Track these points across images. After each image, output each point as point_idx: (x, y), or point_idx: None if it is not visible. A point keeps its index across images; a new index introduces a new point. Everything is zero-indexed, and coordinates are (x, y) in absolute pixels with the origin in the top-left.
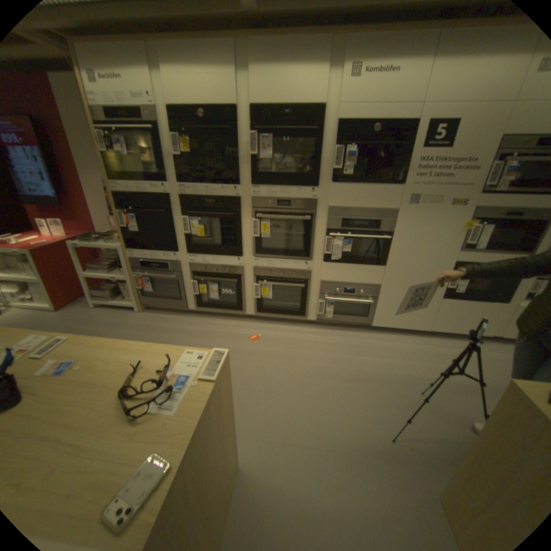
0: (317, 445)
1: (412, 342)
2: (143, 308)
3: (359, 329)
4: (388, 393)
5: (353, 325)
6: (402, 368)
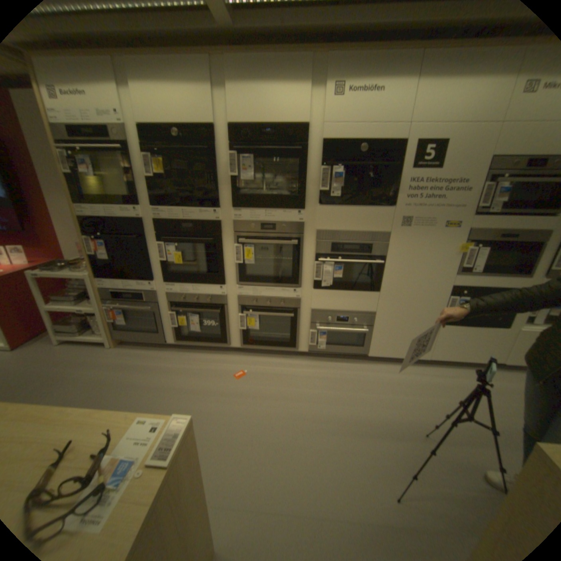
0: (311, 510)
1: (412, 372)
2: (115, 342)
3: (355, 358)
4: (389, 435)
5: (349, 354)
6: (402, 403)
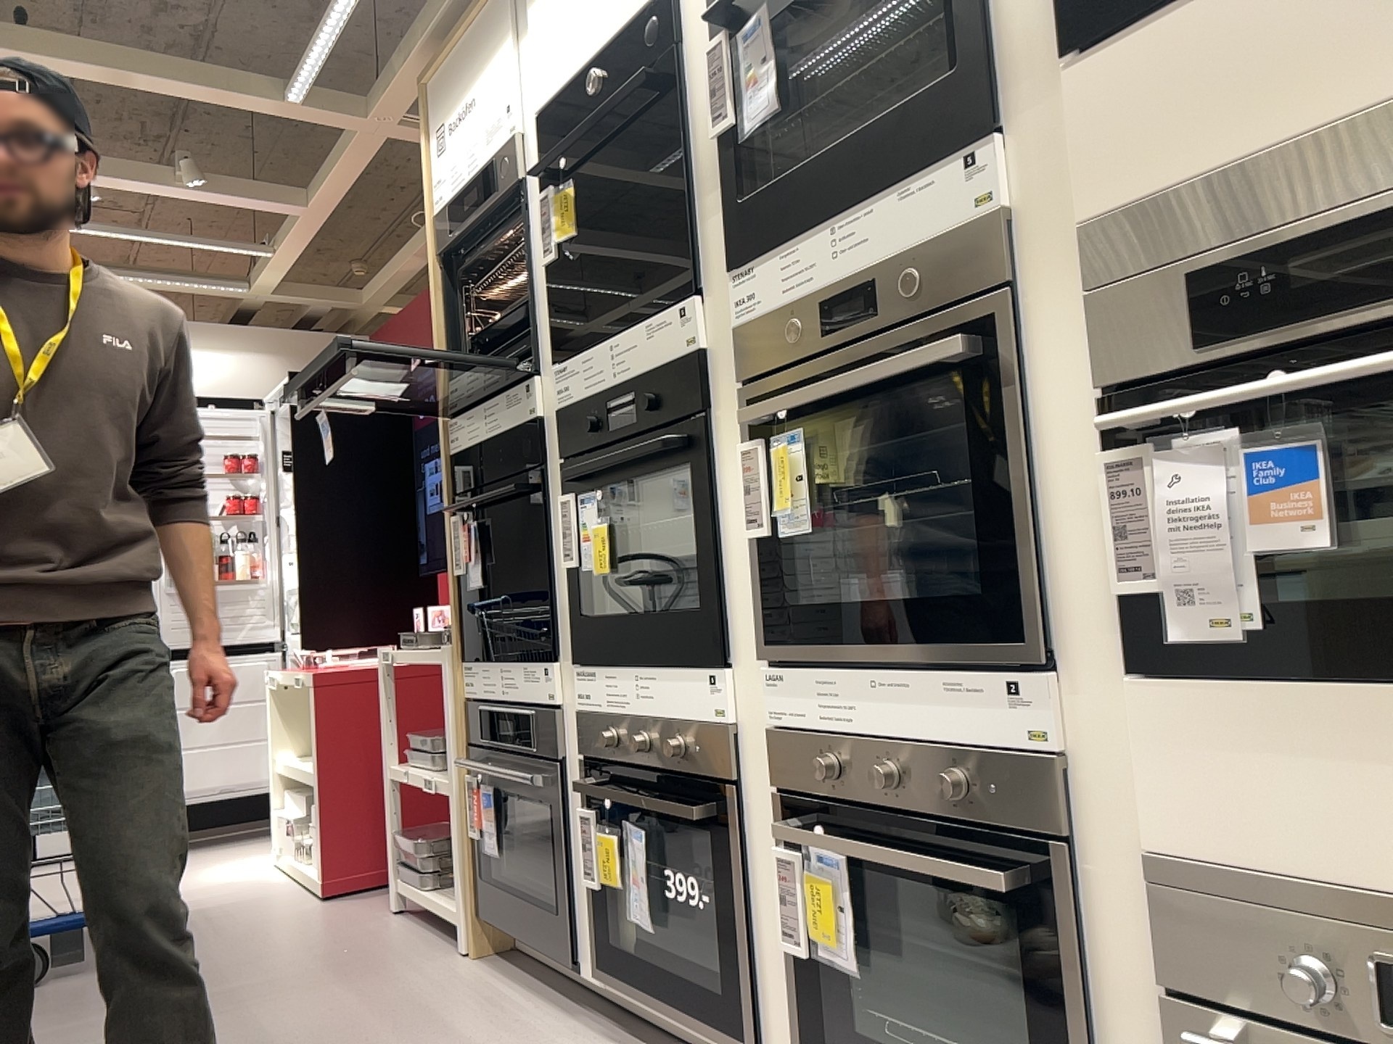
0: None
1: None
2: (490, 934)
3: None
4: None
5: None
6: None
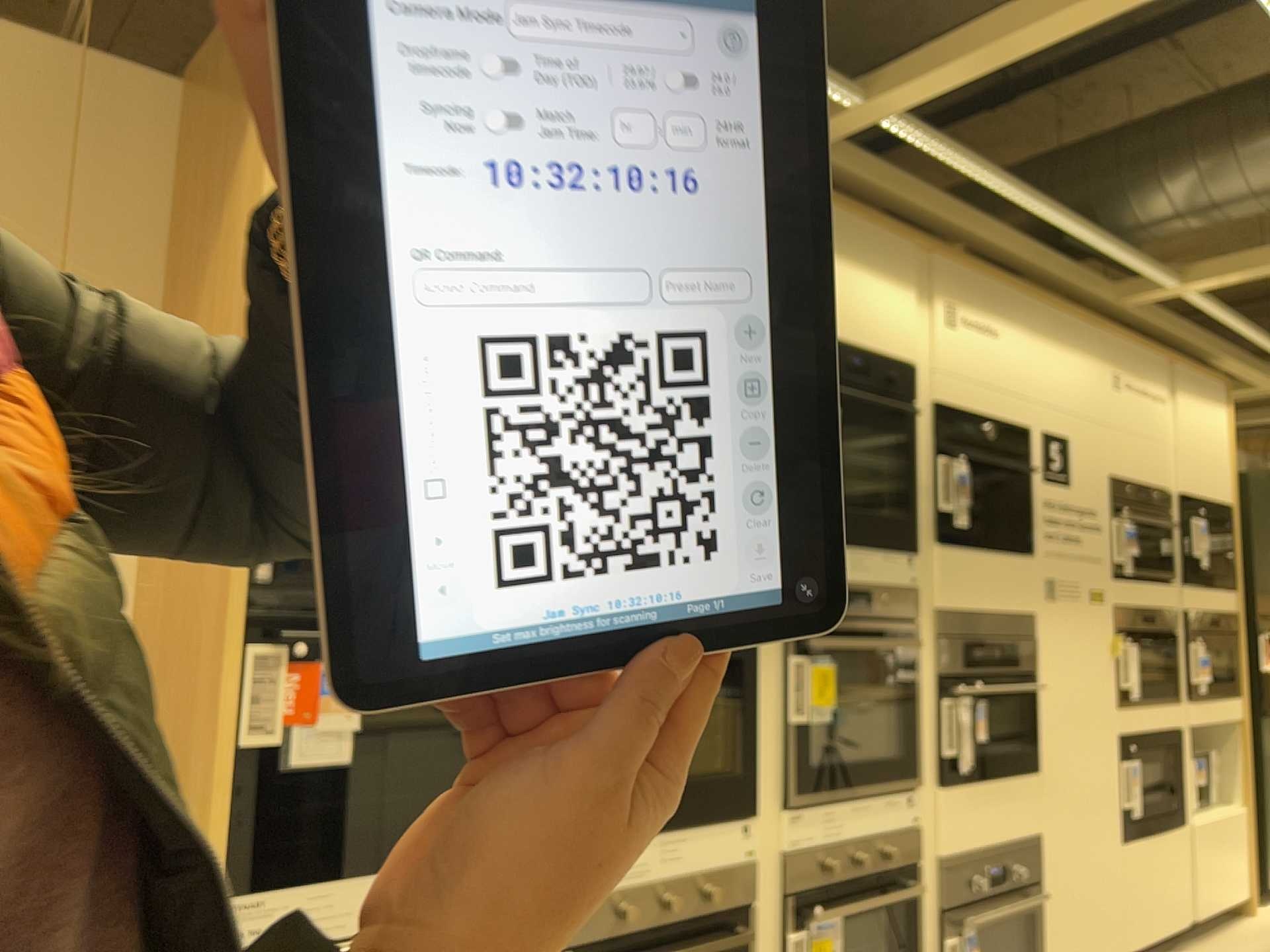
0: None
1: None
2: None
3: None
4: None
5: None
6: None
